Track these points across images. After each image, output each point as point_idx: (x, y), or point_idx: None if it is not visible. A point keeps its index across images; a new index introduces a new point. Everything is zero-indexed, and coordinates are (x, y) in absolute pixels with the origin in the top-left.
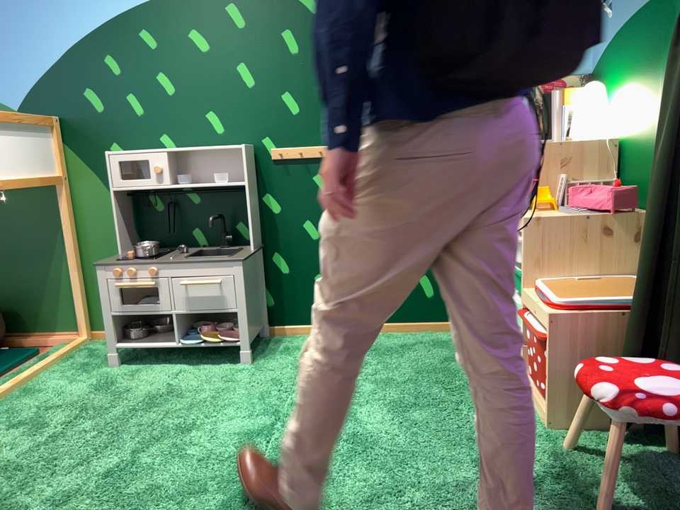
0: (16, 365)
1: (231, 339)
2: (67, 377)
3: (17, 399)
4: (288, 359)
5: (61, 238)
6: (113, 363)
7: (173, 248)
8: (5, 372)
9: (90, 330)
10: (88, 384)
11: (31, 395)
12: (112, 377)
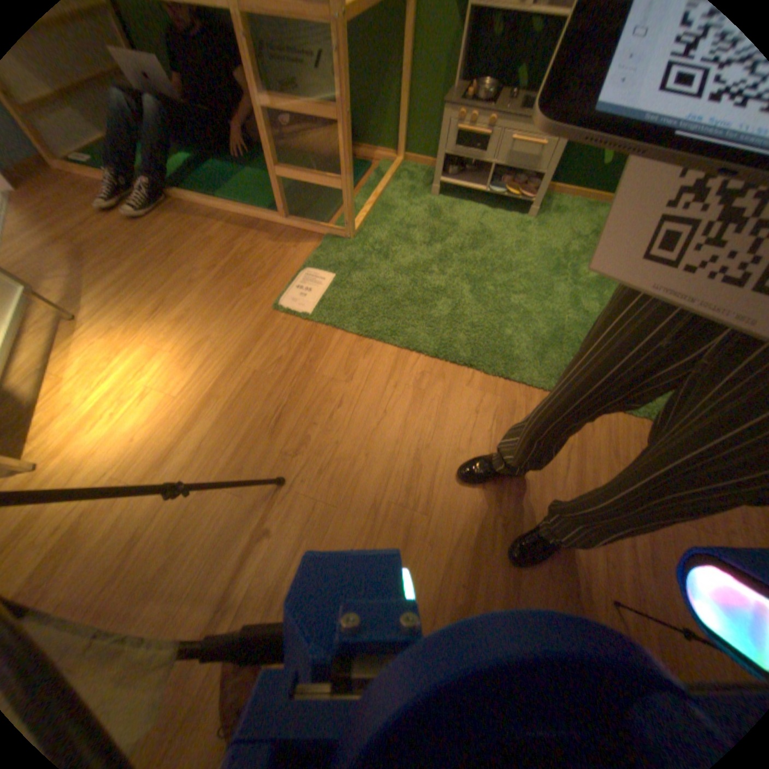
0: (363, 175)
1: (529, 193)
2: (406, 196)
3: (384, 211)
4: (562, 218)
5: (404, 53)
6: (433, 190)
7: (499, 86)
8: (359, 180)
9: (406, 151)
10: (424, 208)
11: (391, 209)
12: (438, 205)
